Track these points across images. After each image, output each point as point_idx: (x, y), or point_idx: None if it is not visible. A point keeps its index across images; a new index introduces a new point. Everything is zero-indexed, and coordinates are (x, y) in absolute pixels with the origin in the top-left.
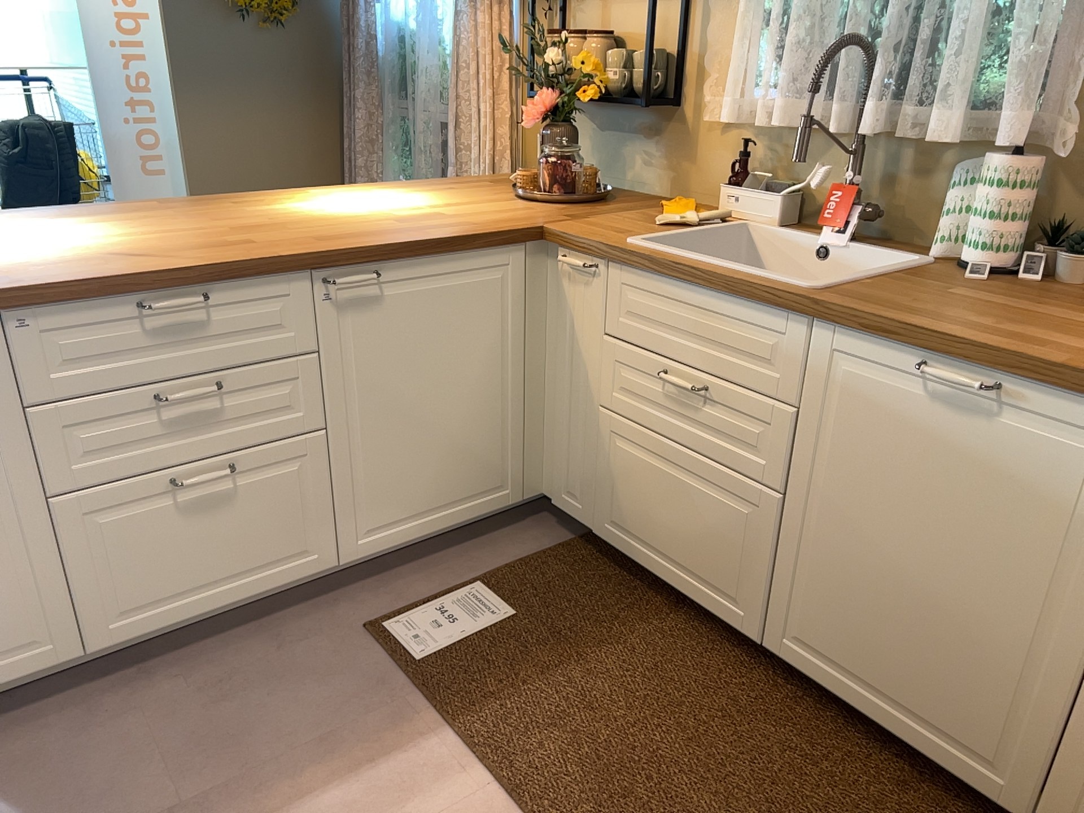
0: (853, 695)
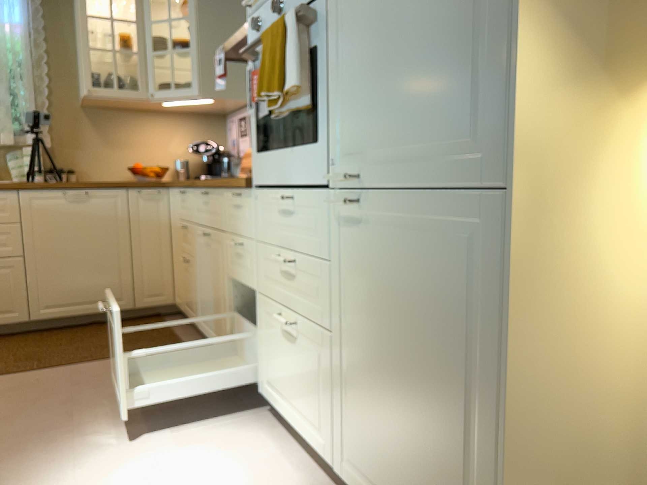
0: (72, 312)
